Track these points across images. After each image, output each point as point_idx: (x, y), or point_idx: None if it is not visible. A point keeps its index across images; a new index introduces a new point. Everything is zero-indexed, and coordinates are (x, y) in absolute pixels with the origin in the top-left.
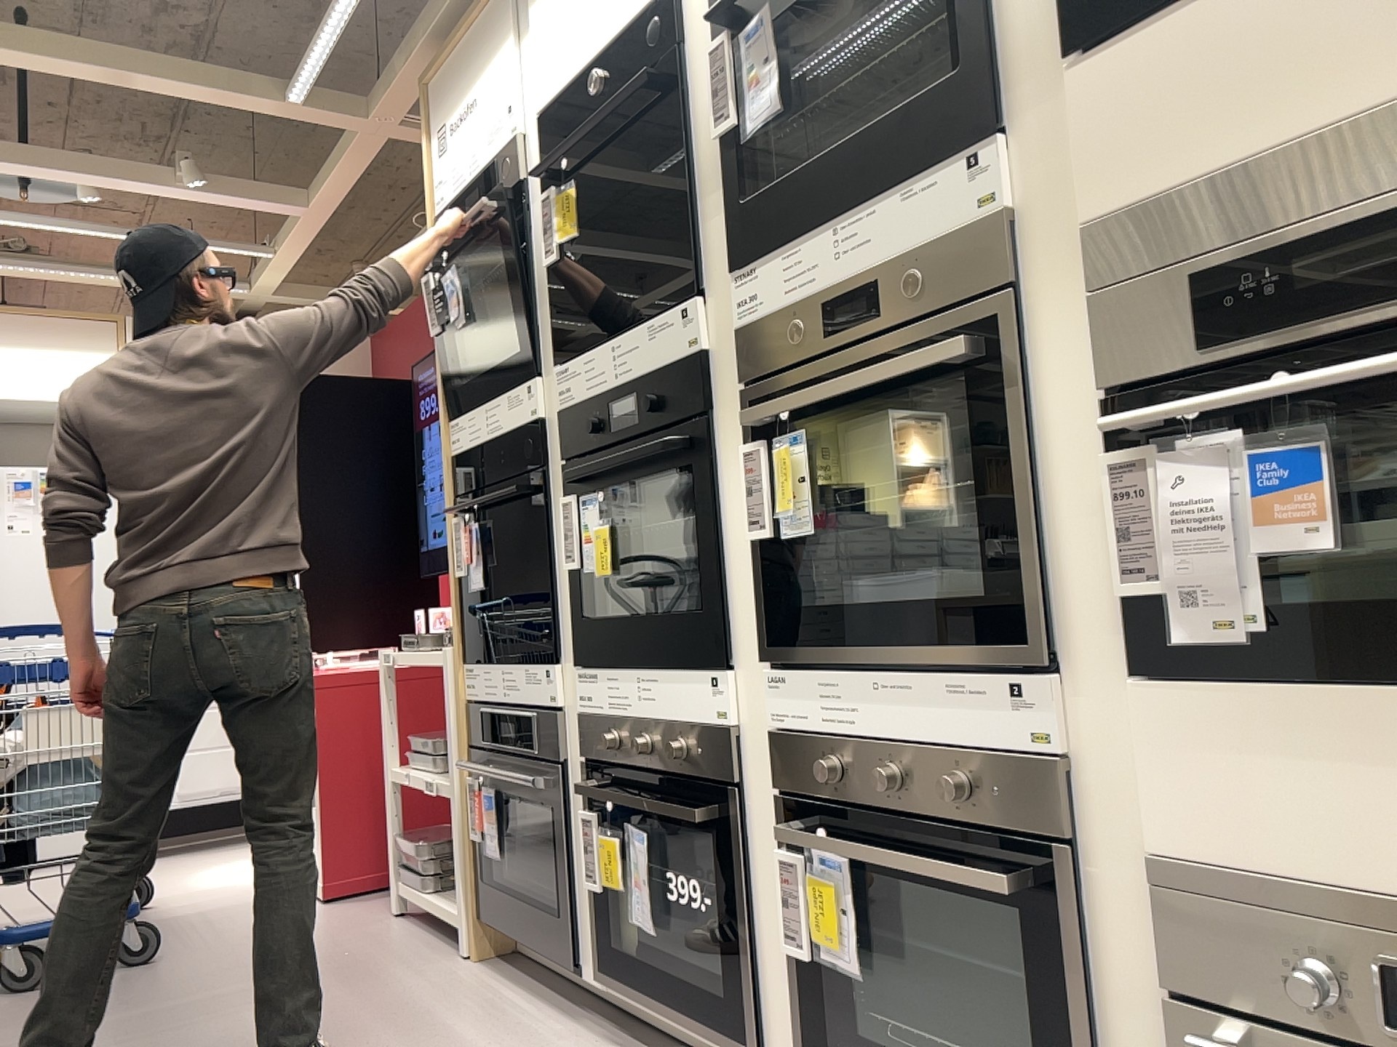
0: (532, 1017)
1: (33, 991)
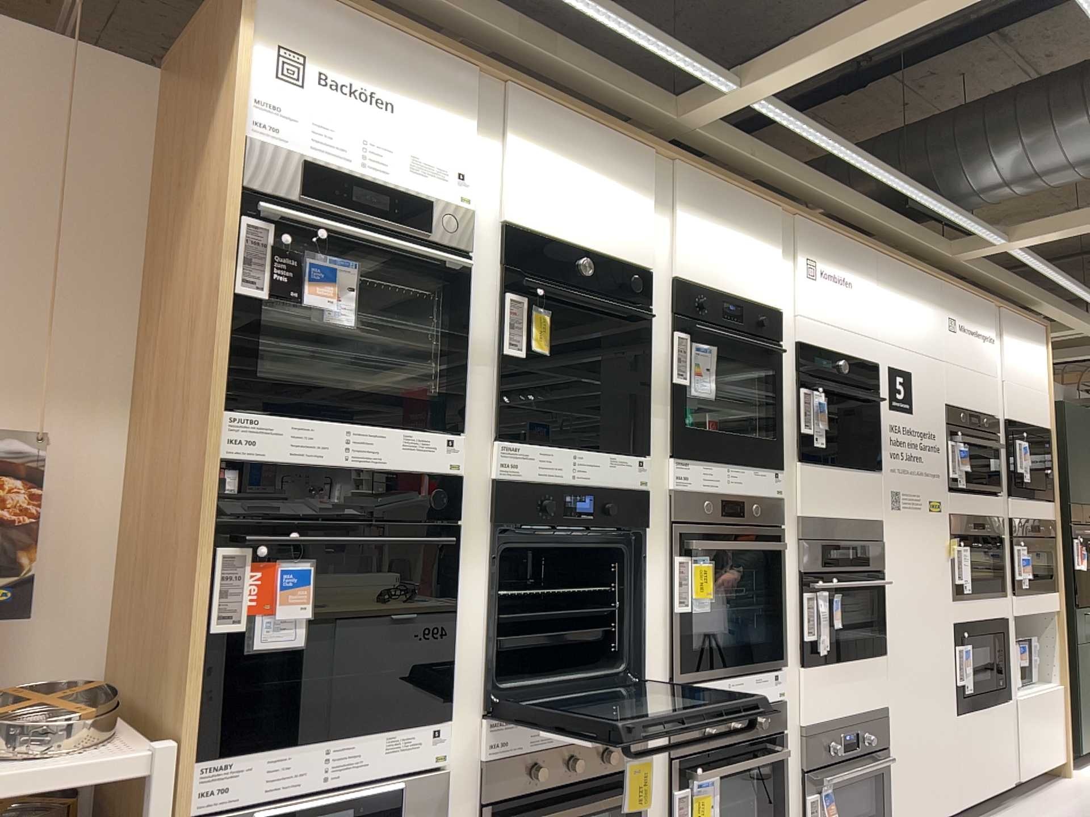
0: None
1: None
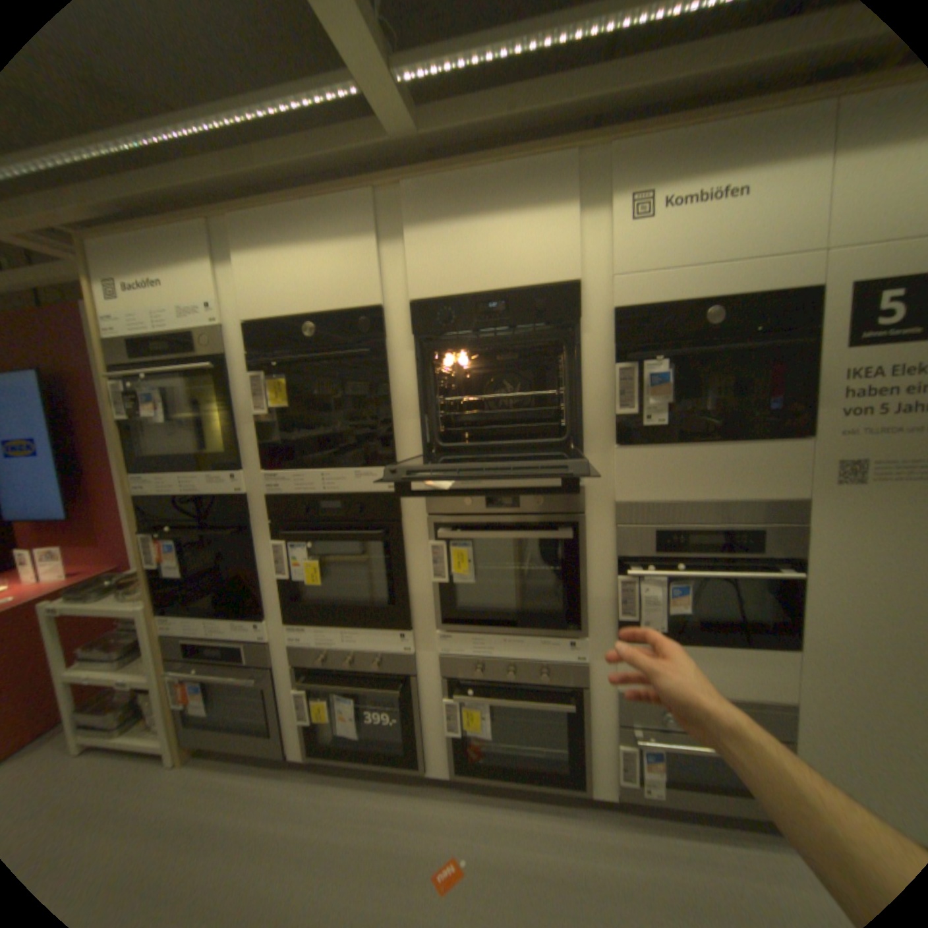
0: (256, 791)
1: None
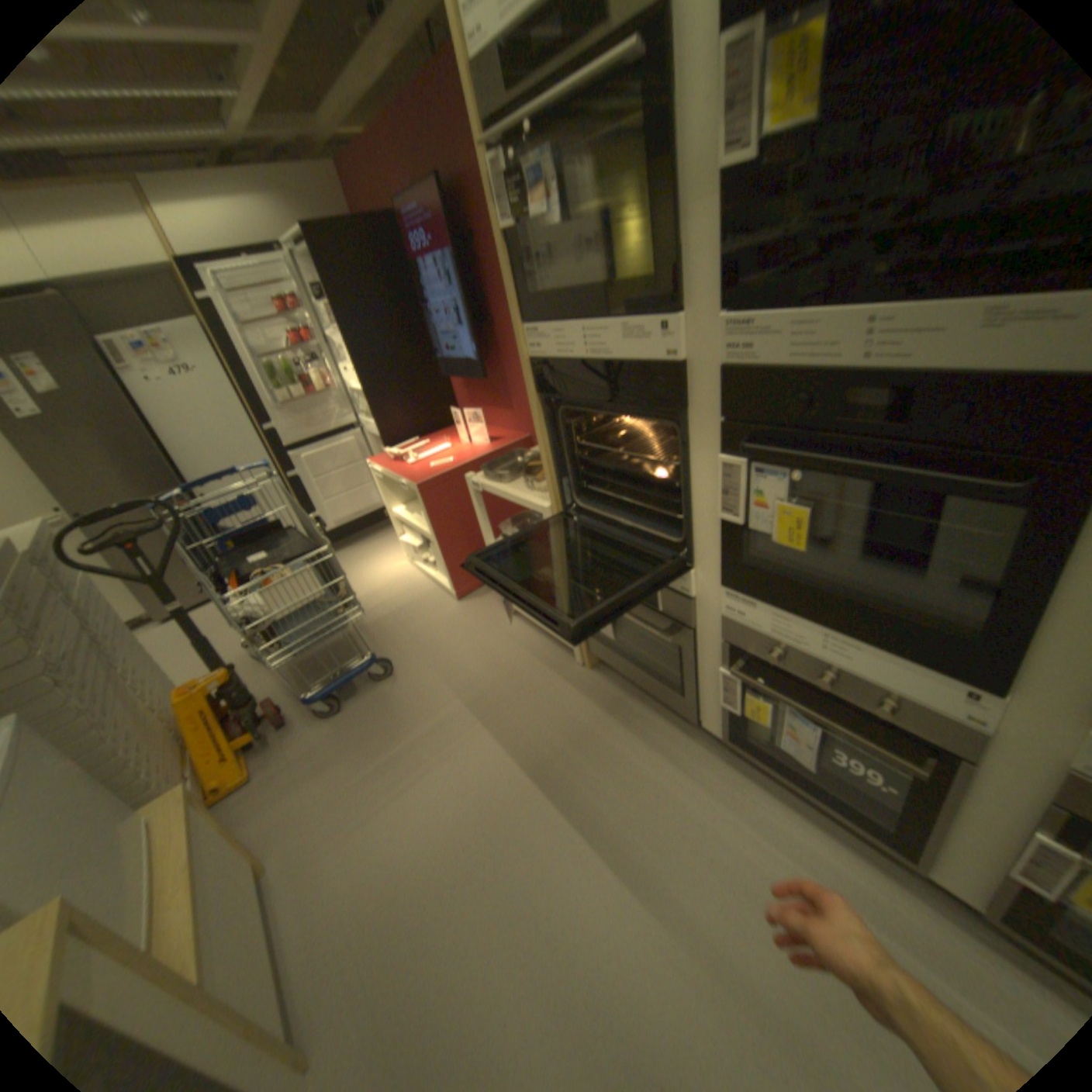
0: (665, 739)
1: (336, 717)
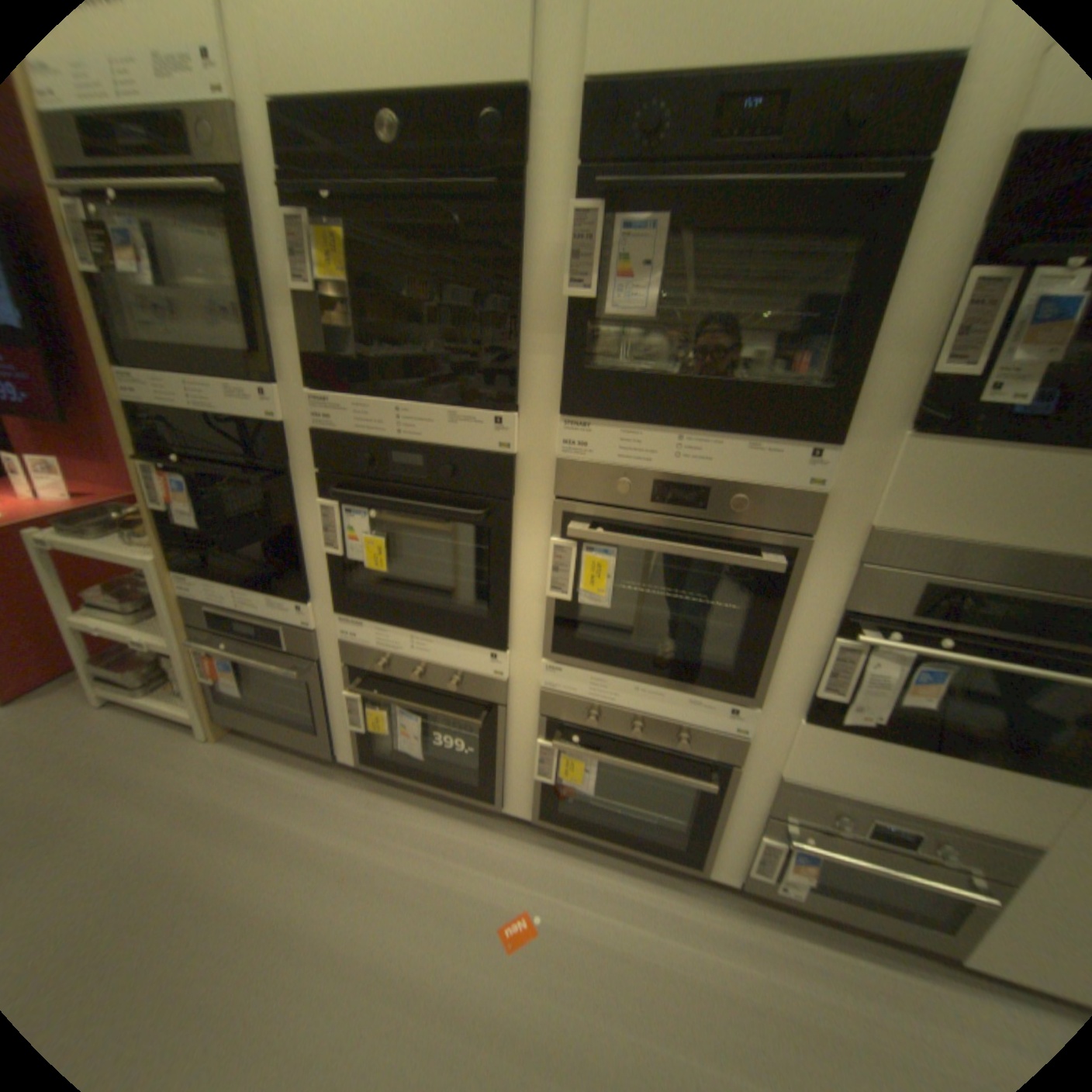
0: (301, 789)
1: None
